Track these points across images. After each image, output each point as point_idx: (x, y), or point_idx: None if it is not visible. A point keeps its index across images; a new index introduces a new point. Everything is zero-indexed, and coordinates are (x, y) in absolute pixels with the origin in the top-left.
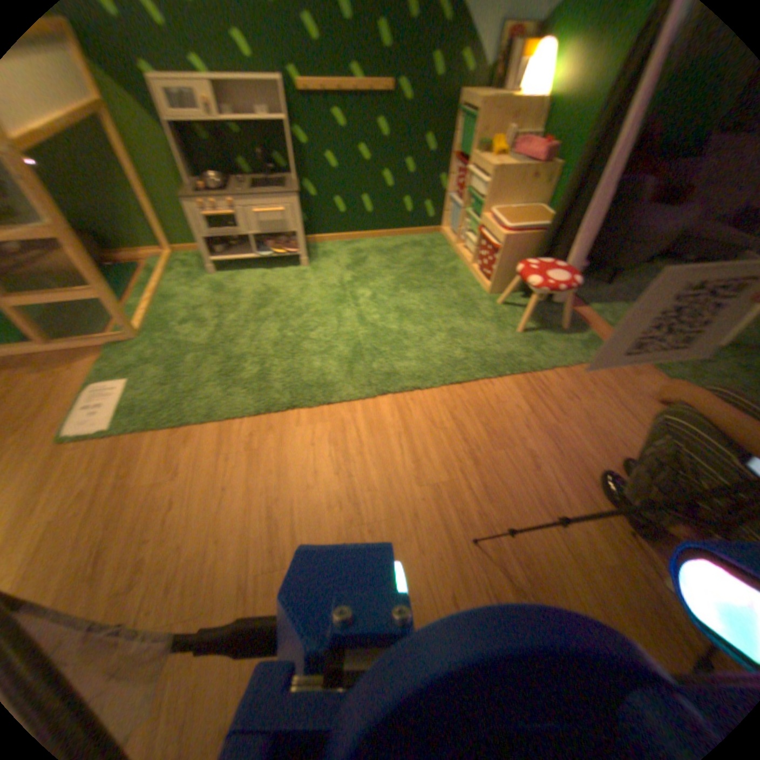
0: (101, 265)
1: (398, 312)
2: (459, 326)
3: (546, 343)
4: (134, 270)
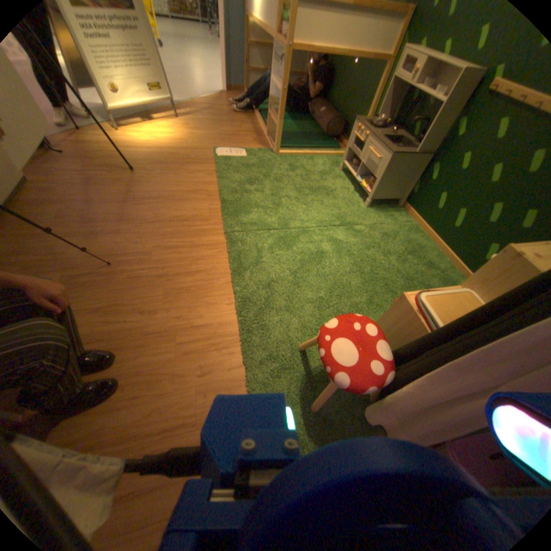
0: (335, 141)
1: (315, 255)
2: (302, 296)
3: (282, 376)
4: (334, 149)
